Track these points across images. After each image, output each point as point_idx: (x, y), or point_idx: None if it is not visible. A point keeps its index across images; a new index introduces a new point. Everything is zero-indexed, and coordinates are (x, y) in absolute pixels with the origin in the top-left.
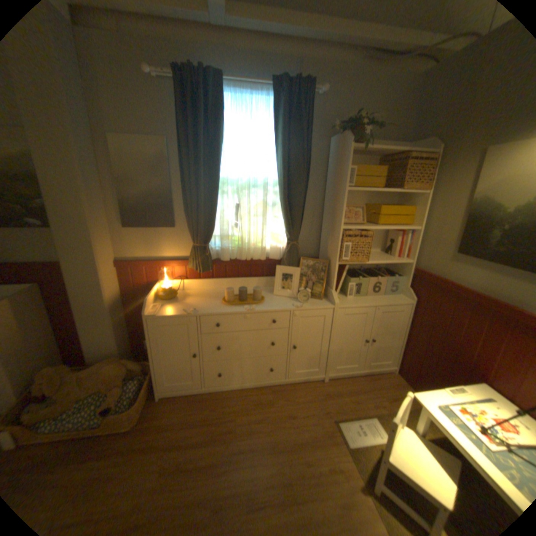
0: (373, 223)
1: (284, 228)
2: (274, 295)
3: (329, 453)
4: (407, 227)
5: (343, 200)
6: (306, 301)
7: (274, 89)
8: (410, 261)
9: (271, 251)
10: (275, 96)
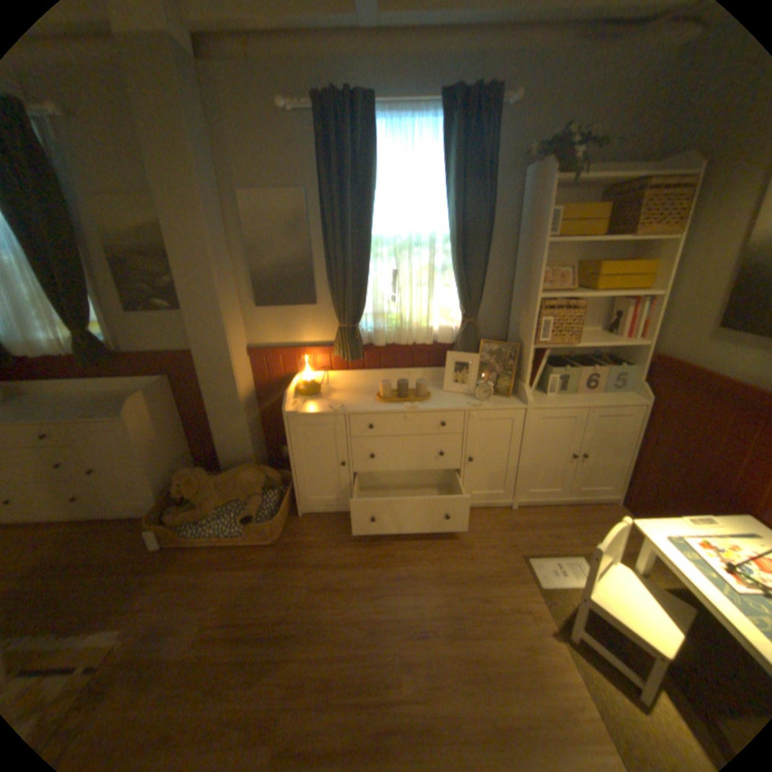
0: (589, 288)
1: (458, 301)
2: (443, 392)
3: (513, 591)
4: (644, 293)
5: (542, 257)
6: (487, 399)
7: (444, 105)
8: (646, 343)
9: (440, 333)
10: (445, 115)
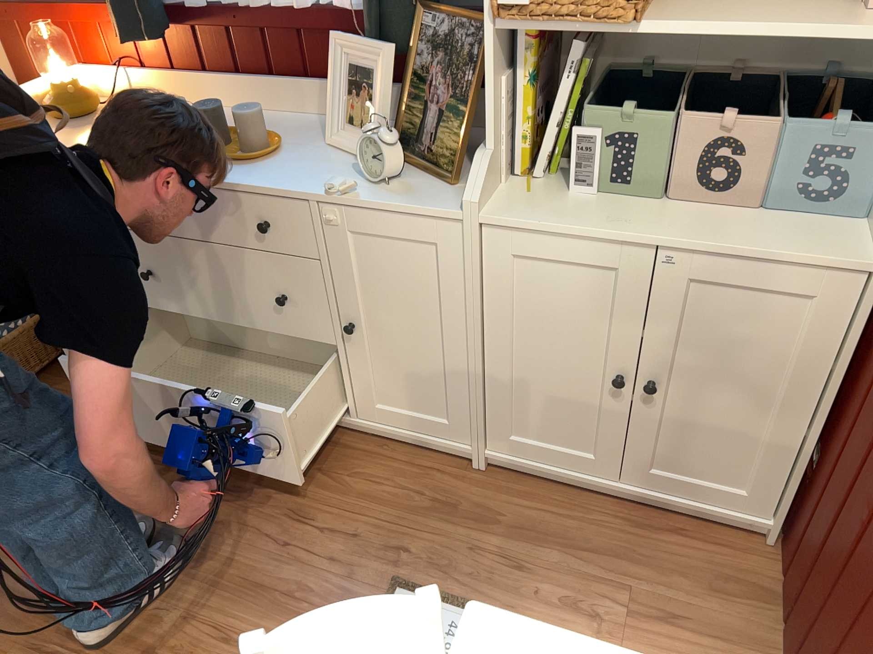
0: None
1: None
2: (331, 151)
3: None
4: None
5: None
6: (381, 182)
7: None
8: None
9: None
10: None
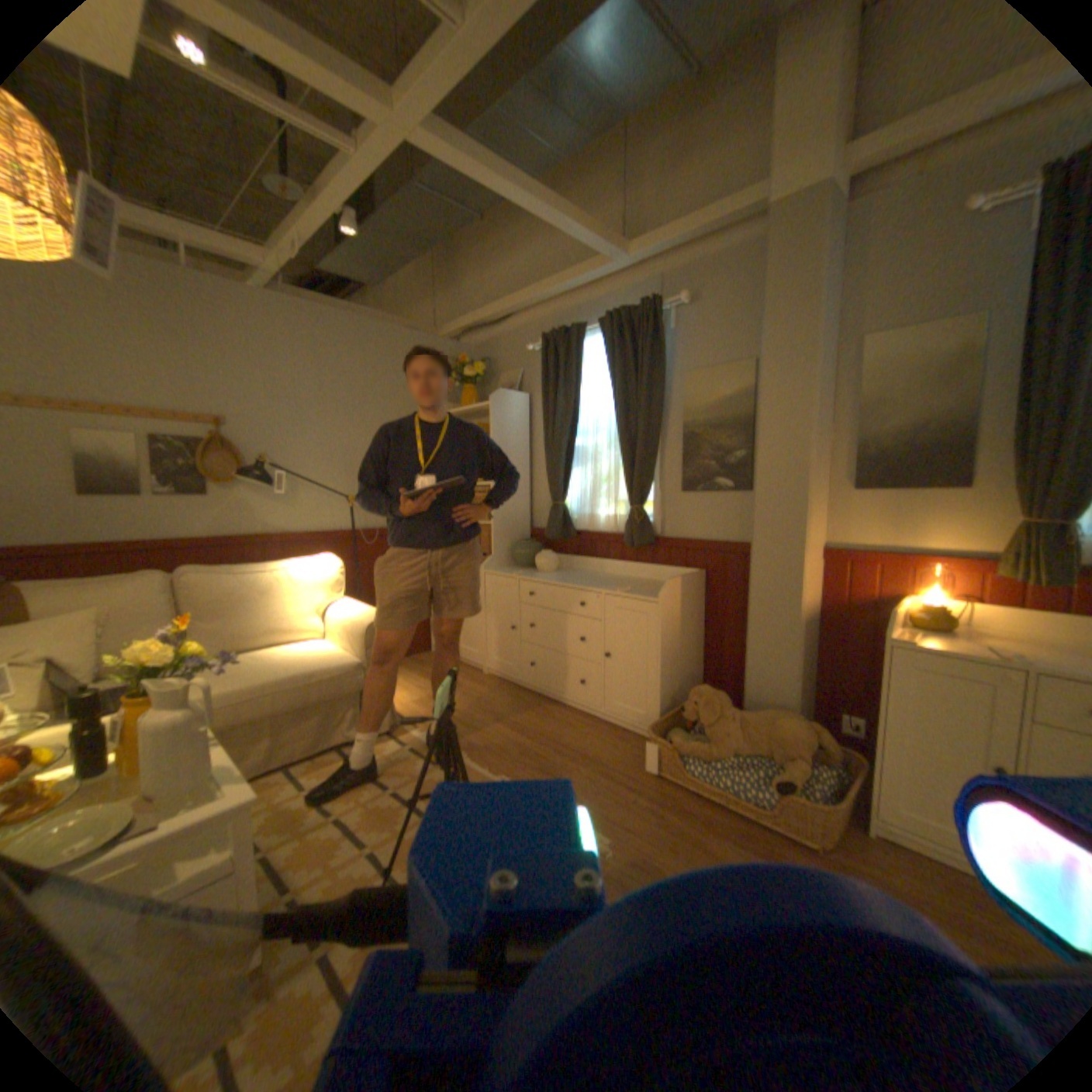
0: None
1: None
2: None
3: None
4: None
5: None
6: None
7: None
8: None
9: None
10: None
